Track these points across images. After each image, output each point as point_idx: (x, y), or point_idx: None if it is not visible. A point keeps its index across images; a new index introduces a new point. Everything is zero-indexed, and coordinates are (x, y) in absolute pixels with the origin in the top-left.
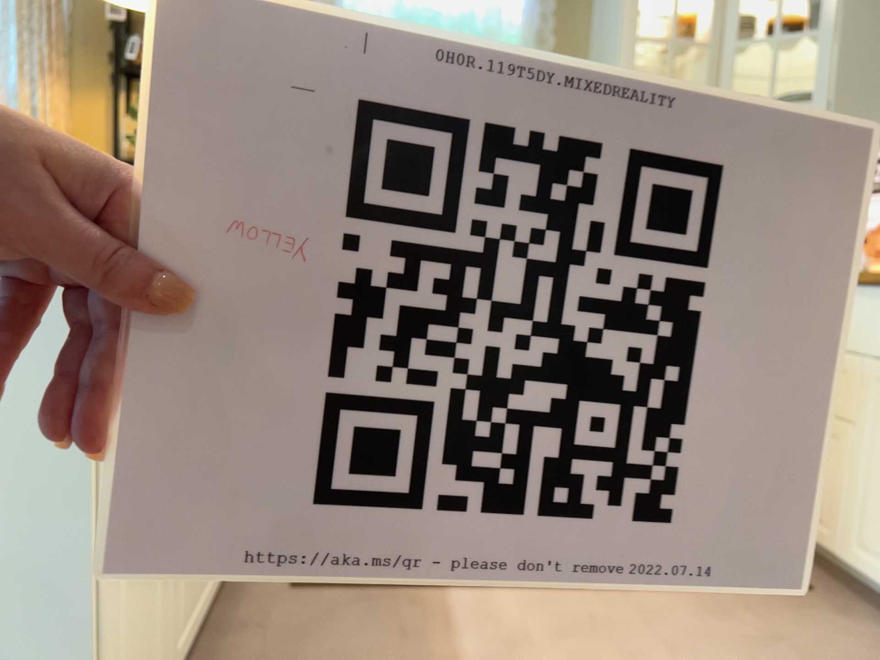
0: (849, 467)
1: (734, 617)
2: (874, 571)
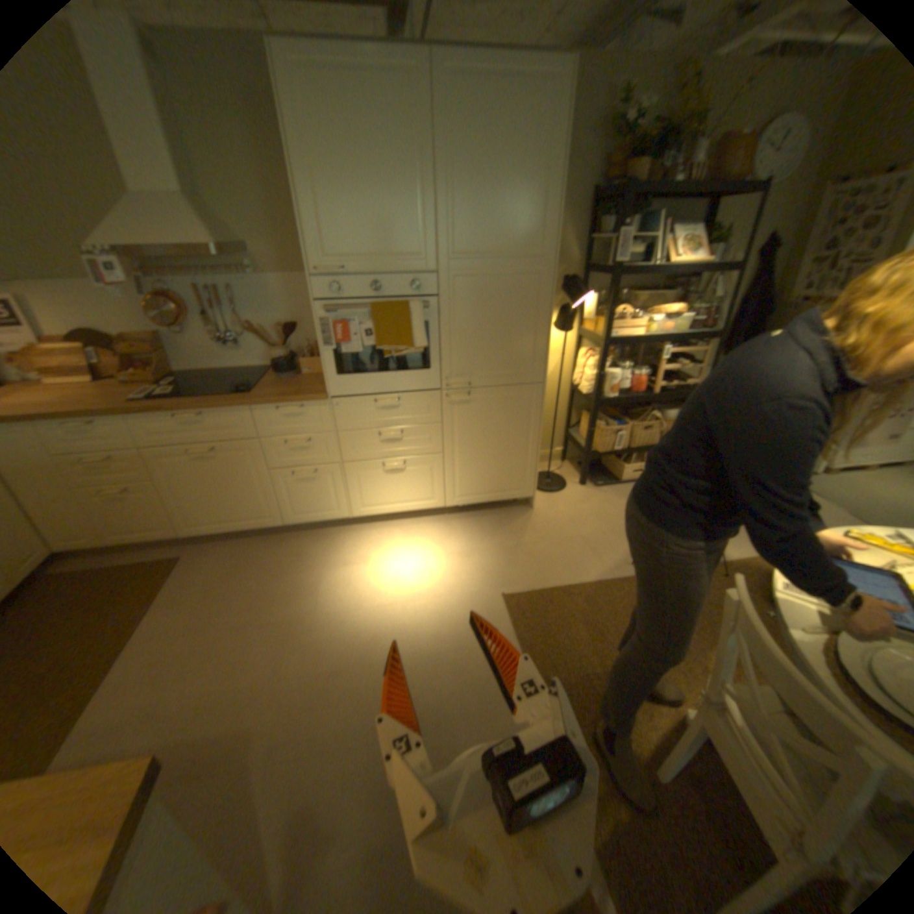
0: (158, 499)
1: (180, 595)
2: (199, 530)
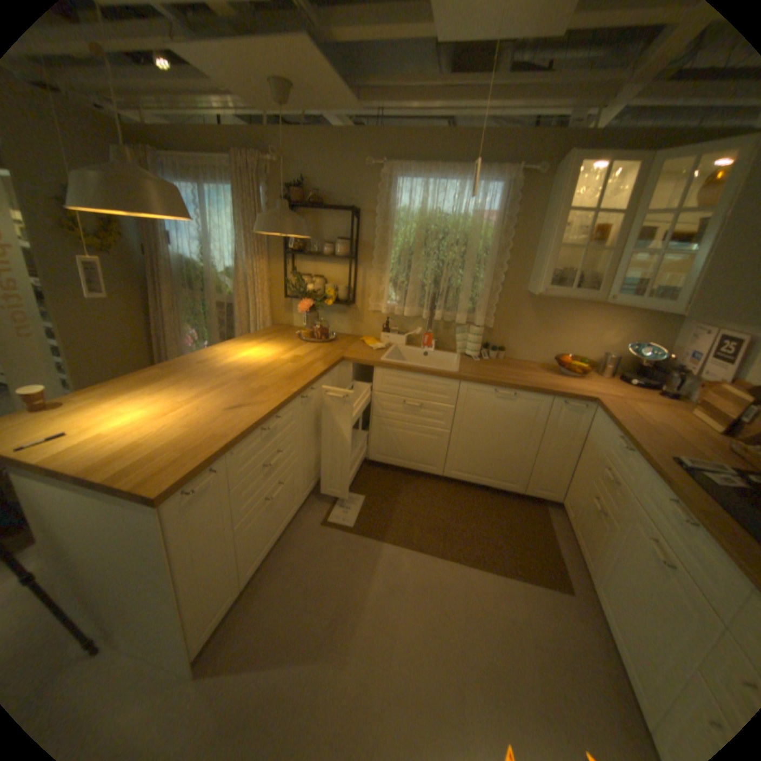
0: (610, 546)
1: (517, 600)
2: (604, 604)
